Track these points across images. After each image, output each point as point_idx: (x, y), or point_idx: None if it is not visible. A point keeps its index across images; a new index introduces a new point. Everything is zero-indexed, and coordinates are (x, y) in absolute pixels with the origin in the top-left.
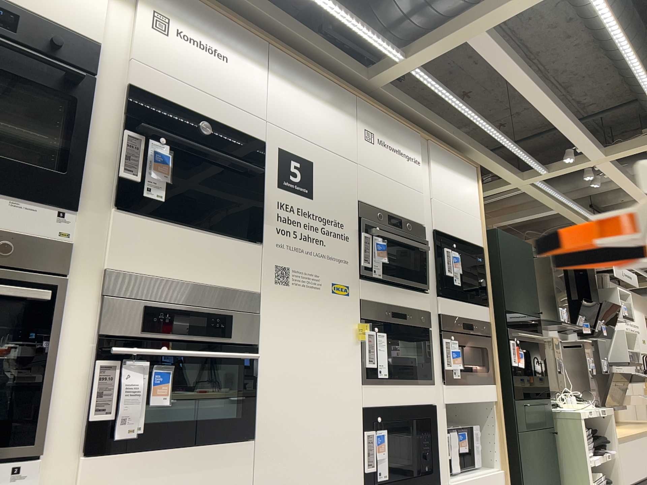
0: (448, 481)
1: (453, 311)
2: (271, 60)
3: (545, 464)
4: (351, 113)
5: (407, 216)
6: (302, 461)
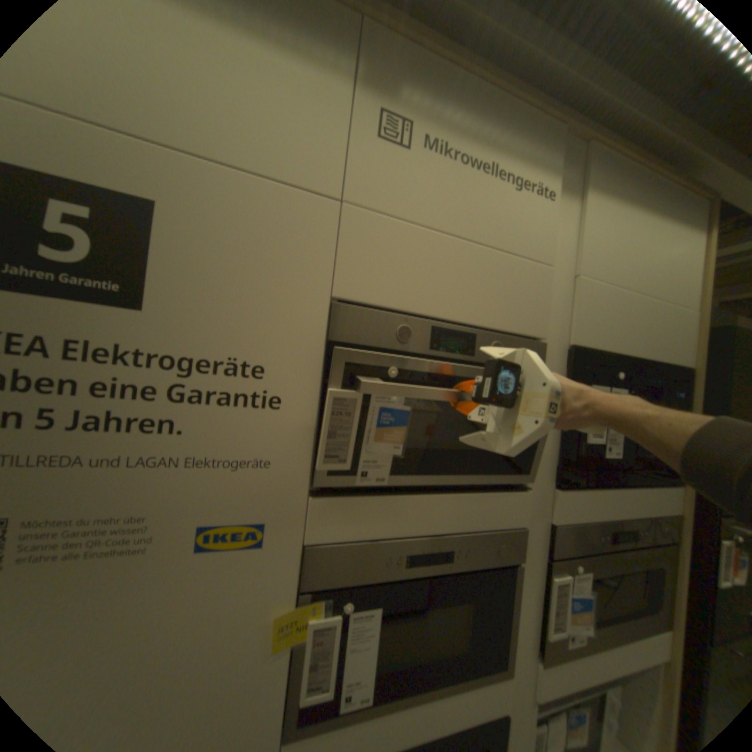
0: None
1: (592, 516)
2: None
3: None
4: (332, 65)
5: (495, 323)
6: None
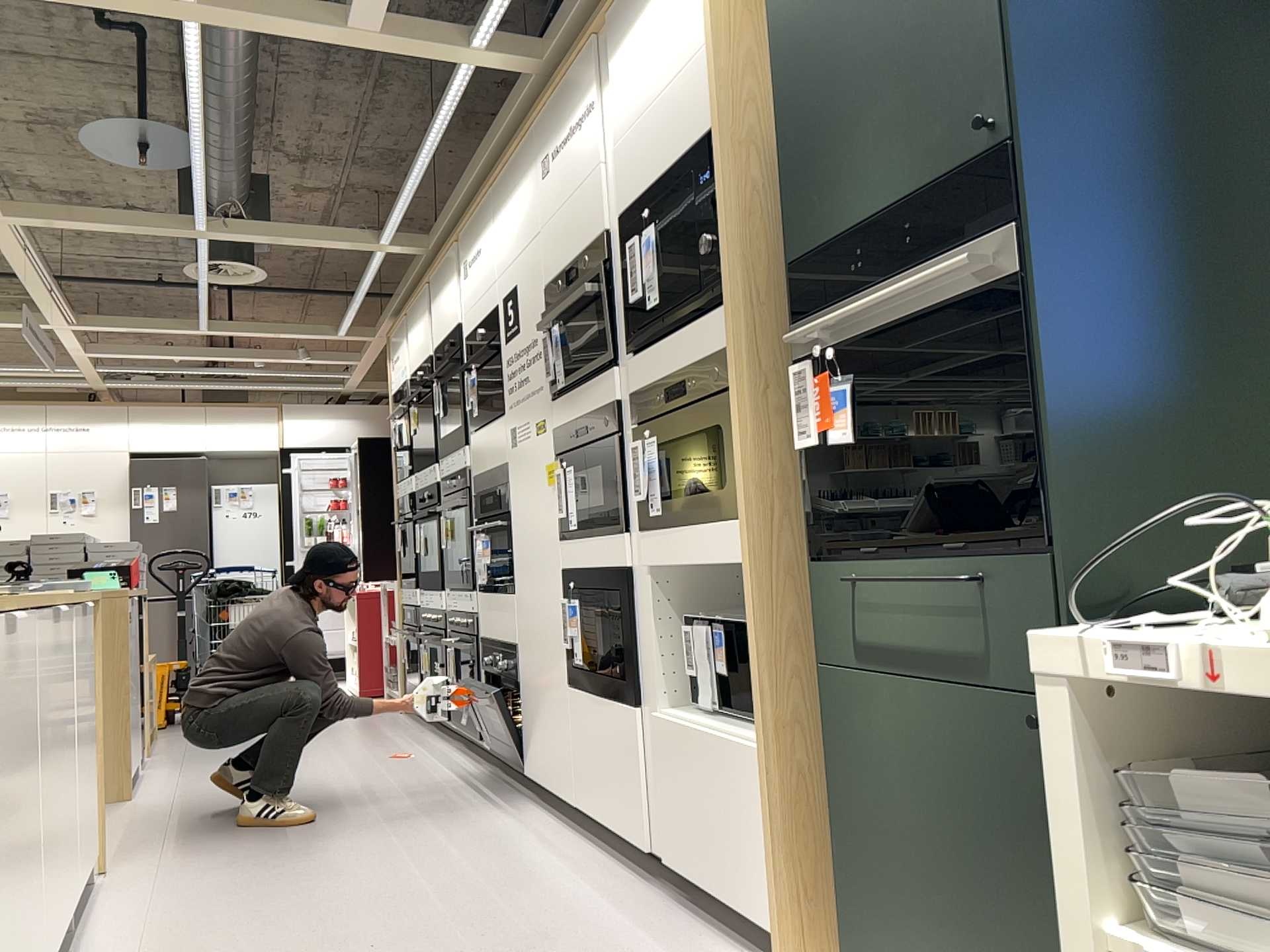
0: (659, 708)
1: (651, 373)
2: (493, 204)
3: (991, 838)
4: (532, 164)
5: (586, 243)
6: (532, 620)
